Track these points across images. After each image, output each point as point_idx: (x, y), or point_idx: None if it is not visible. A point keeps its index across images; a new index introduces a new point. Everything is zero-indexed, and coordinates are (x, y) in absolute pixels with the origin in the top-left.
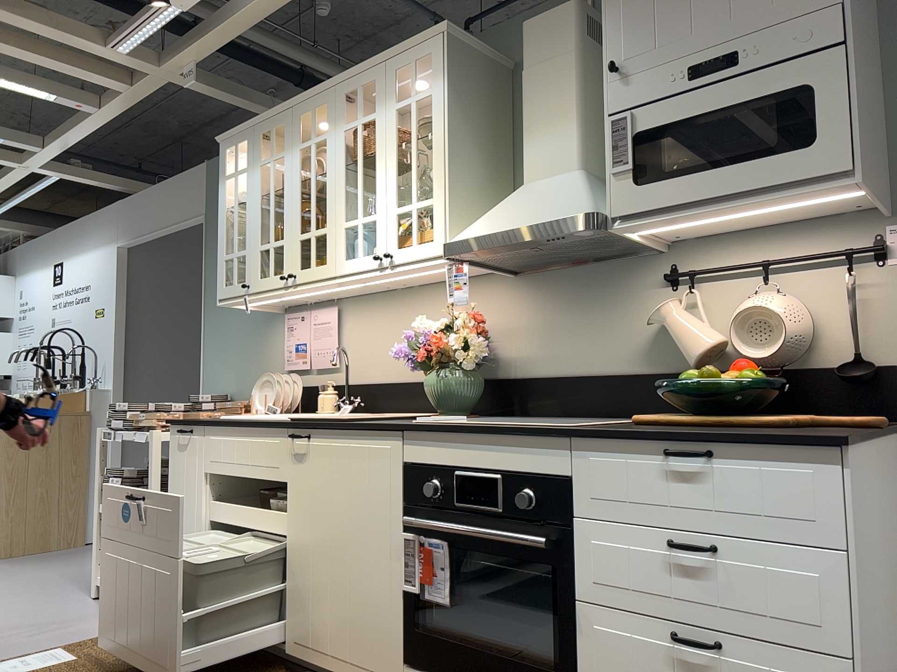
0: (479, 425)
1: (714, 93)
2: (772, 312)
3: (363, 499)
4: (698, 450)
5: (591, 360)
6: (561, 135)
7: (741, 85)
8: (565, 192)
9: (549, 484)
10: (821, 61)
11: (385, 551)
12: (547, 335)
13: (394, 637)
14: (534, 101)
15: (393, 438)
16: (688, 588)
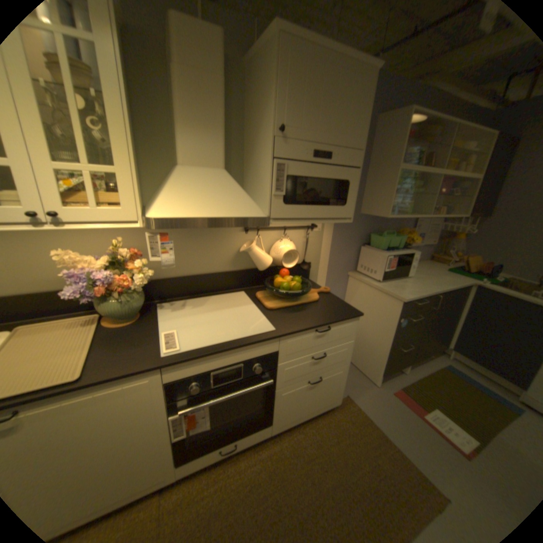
0: (222, 343)
1: (322, 168)
2: (294, 251)
3: (121, 419)
4: (326, 327)
5: (204, 266)
6: (213, 139)
7: (332, 169)
8: (233, 190)
9: (267, 357)
10: (355, 172)
11: (152, 433)
12: (175, 254)
13: (165, 463)
14: (188, 99)
15: (152, 374)
16: (315, 368)
